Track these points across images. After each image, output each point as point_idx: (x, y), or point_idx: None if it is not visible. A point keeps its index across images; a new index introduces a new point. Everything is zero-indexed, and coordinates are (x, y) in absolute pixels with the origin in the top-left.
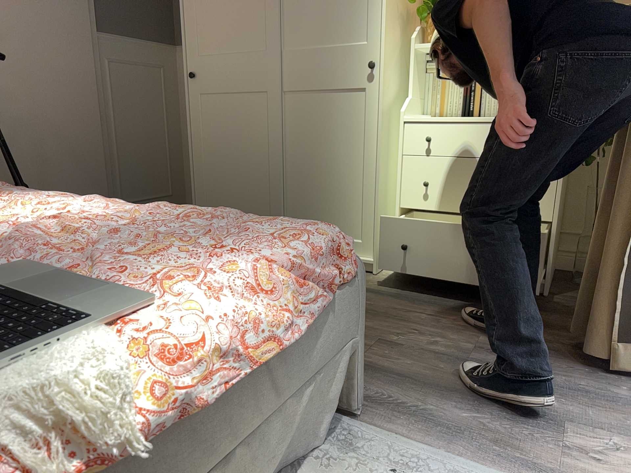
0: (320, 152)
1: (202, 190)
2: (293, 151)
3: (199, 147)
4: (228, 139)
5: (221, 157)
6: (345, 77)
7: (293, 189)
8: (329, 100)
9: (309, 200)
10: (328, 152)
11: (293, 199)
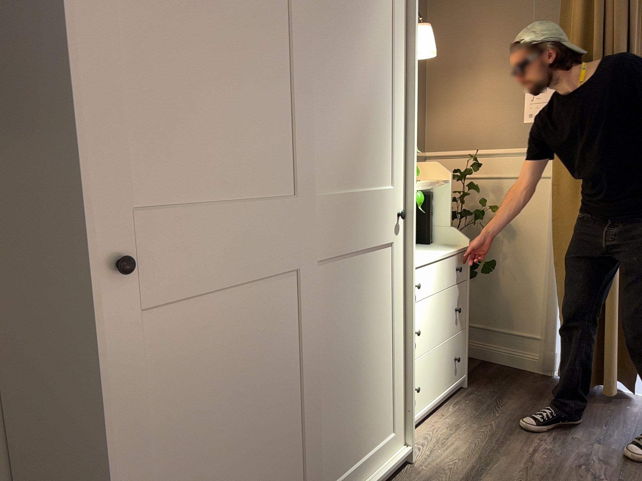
0: (354, 339)
1: None
2: (325, 353)
3: (154, 443)
4: (228, 386)
5: (212, 434)
6: (377, 231)
7: (326, 414)
8: (362, 263)
9: (345, 416)
10: (362, 335)
11: (326, 428)
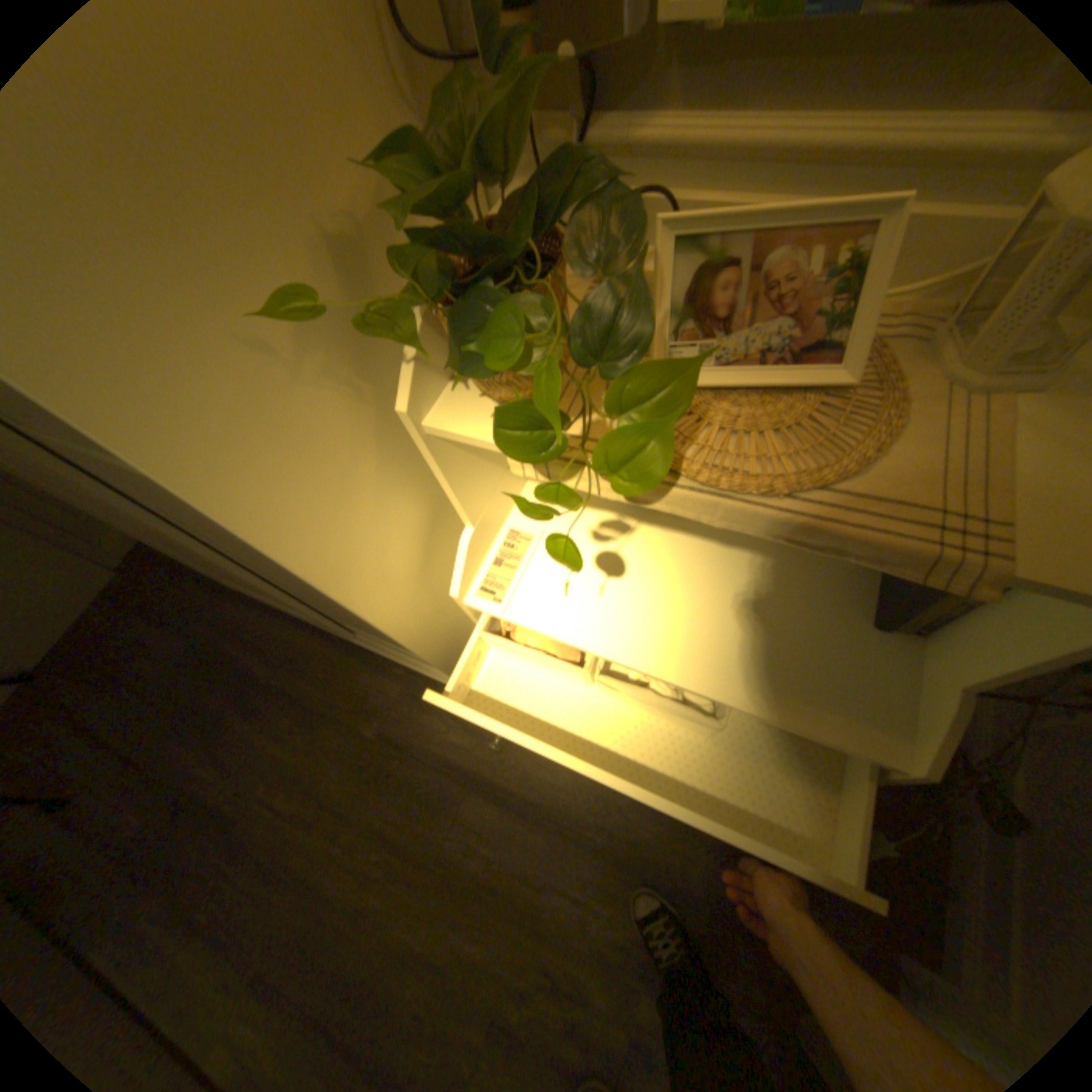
0: None
1: None
2: None
3: None
4: None
5: None
6: None
7: None
8: None
9: None
10: None
11: None
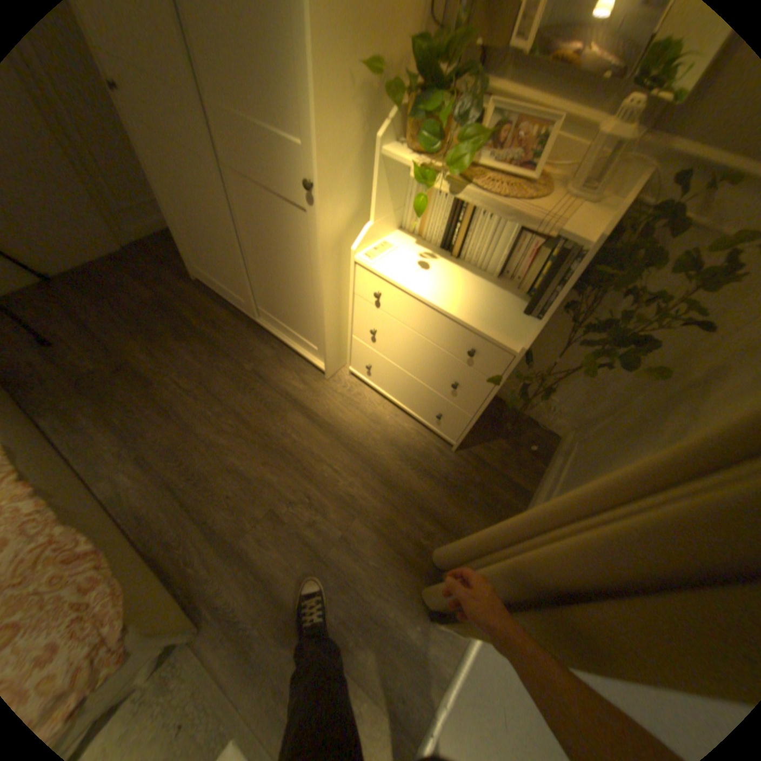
0: (272, 256)
1: (180, 236)
2: (249, 240)
3: (161, 190)
4: (183, 195)
5: (185, 212)
6: (282, 183)
7: (257, 277)
8: (271, 202)
9: (272, 294)
10: (281, 261)
11: (259, 285)
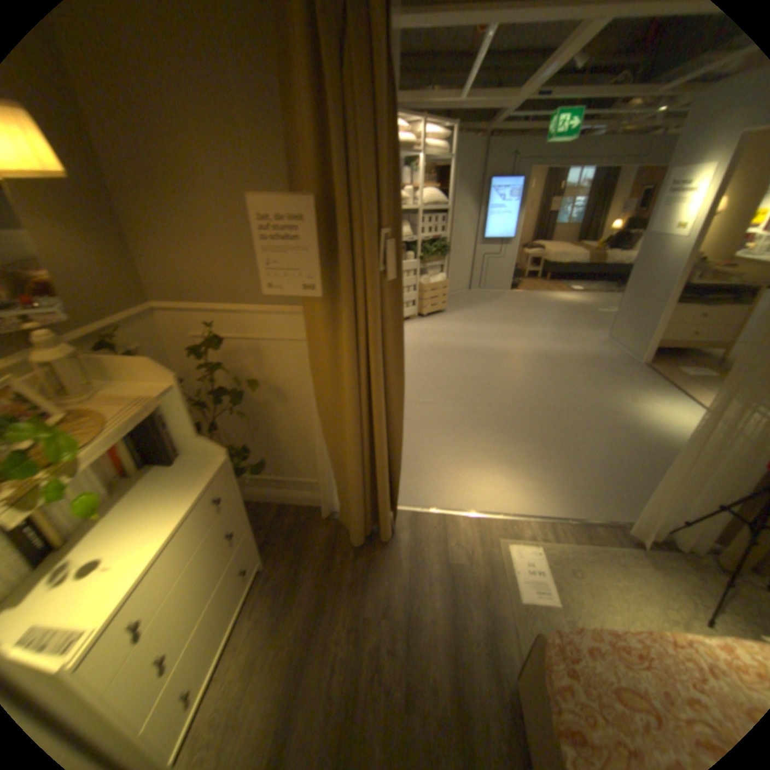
0: None
1: None
2: None
3: None
4: None
5: None
6: None
7: None
8: None
9: None
10: None
11: None
